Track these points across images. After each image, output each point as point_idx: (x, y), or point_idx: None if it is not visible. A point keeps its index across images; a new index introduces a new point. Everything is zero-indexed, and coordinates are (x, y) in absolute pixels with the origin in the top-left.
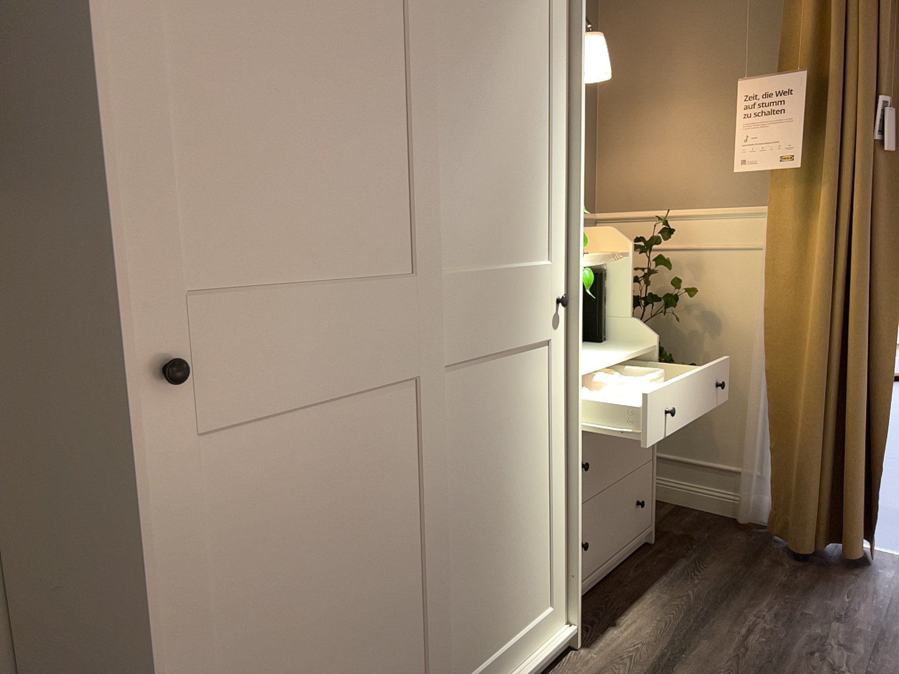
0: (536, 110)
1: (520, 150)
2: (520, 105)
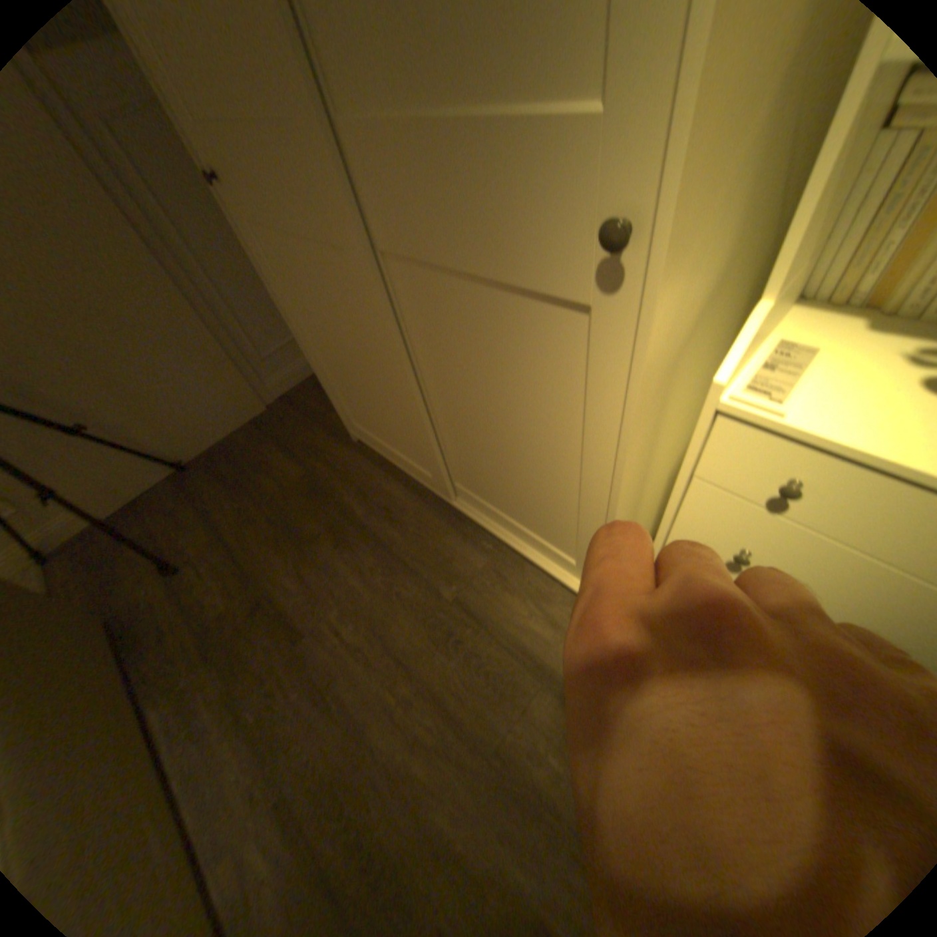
0: None
1: None
2: None
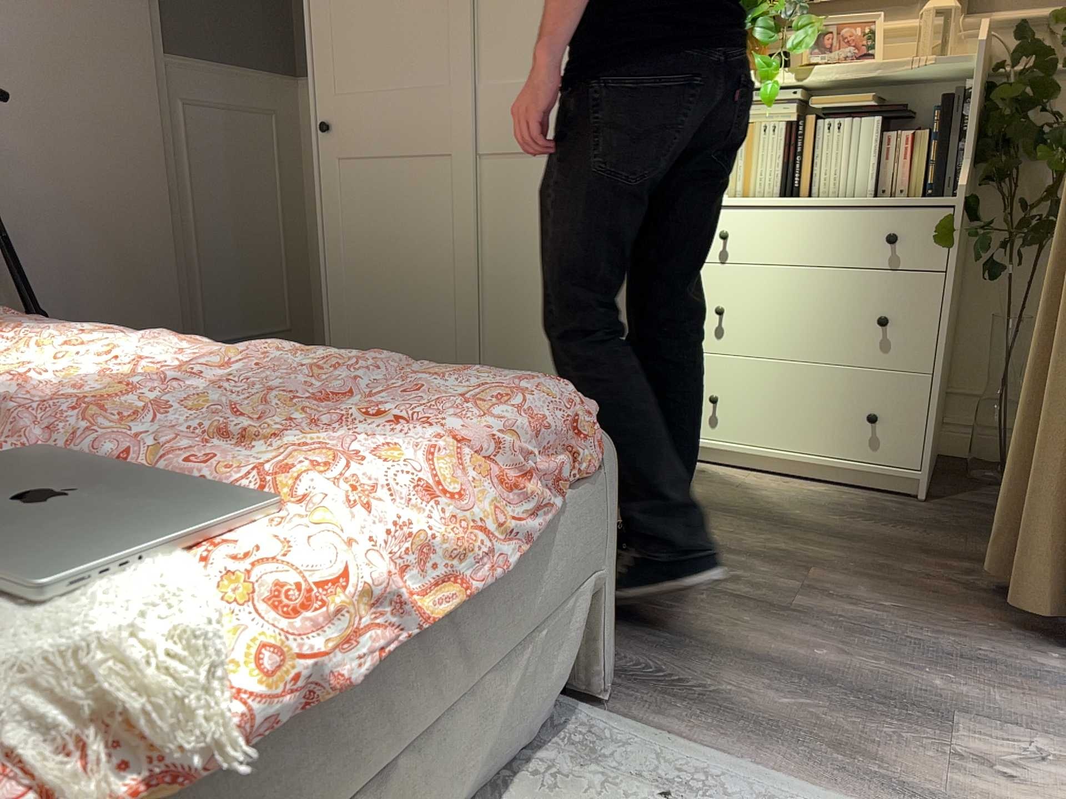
0: None
1: None
2: None
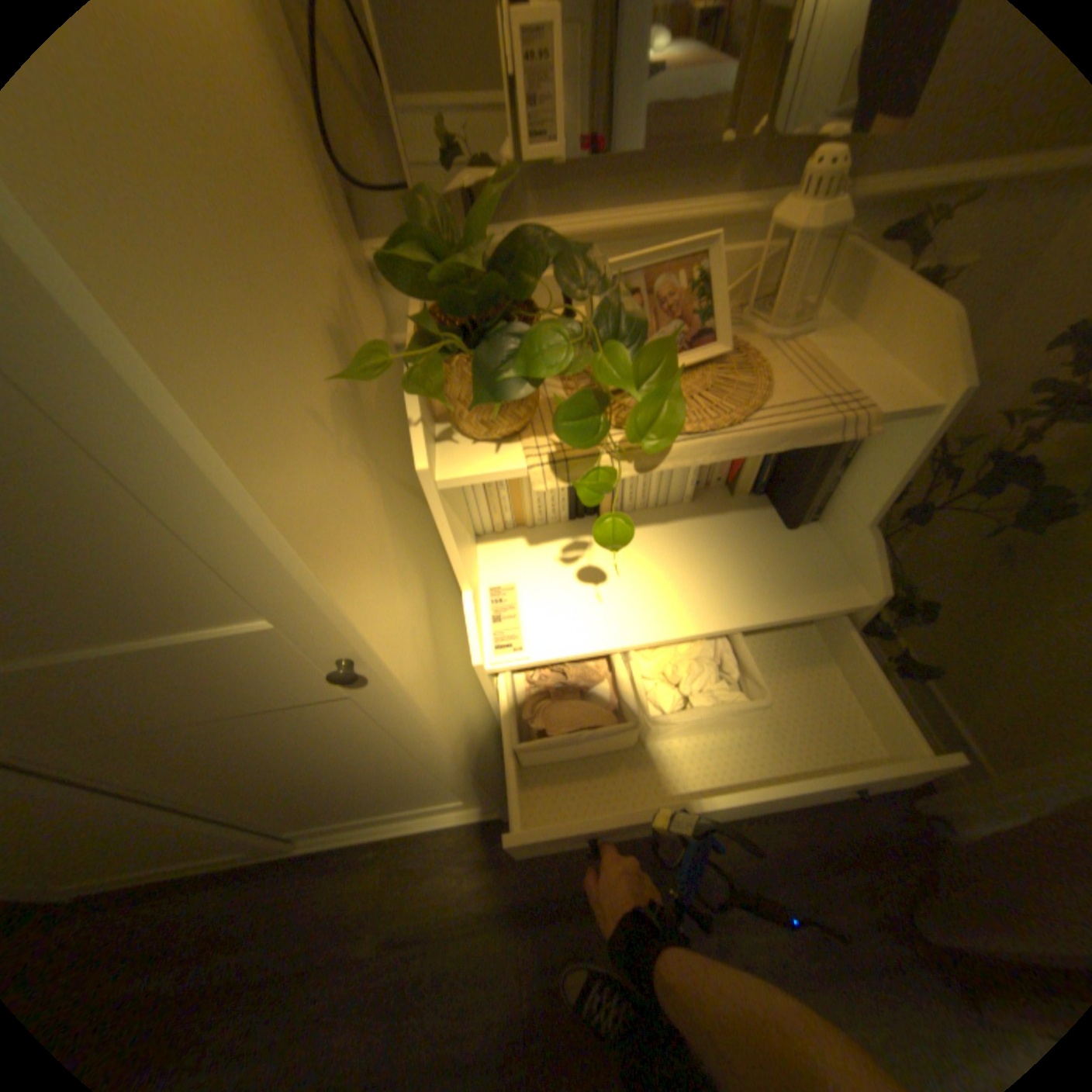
0: None
1: None
2: None
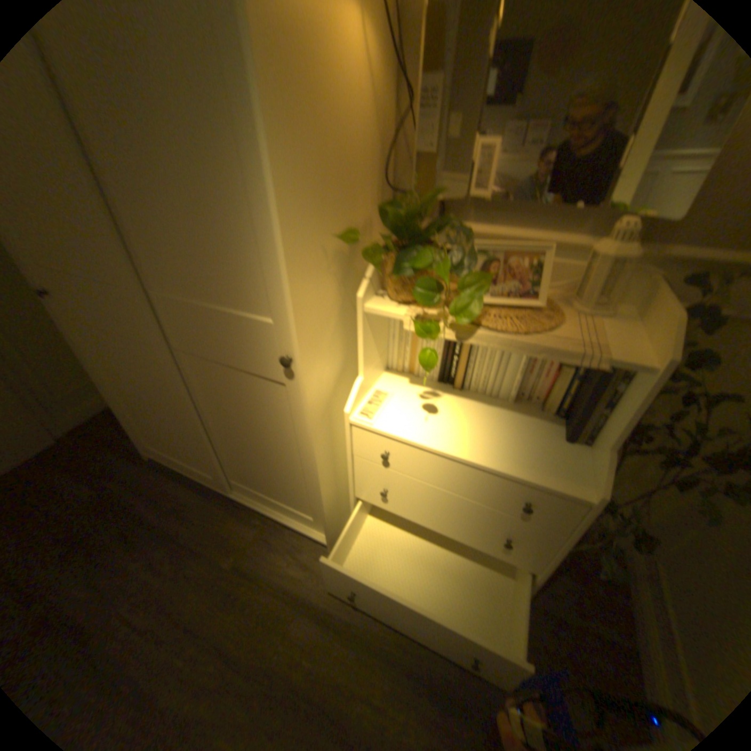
0: (209, 140)
1: (198, 197)
2: (182, 139)
